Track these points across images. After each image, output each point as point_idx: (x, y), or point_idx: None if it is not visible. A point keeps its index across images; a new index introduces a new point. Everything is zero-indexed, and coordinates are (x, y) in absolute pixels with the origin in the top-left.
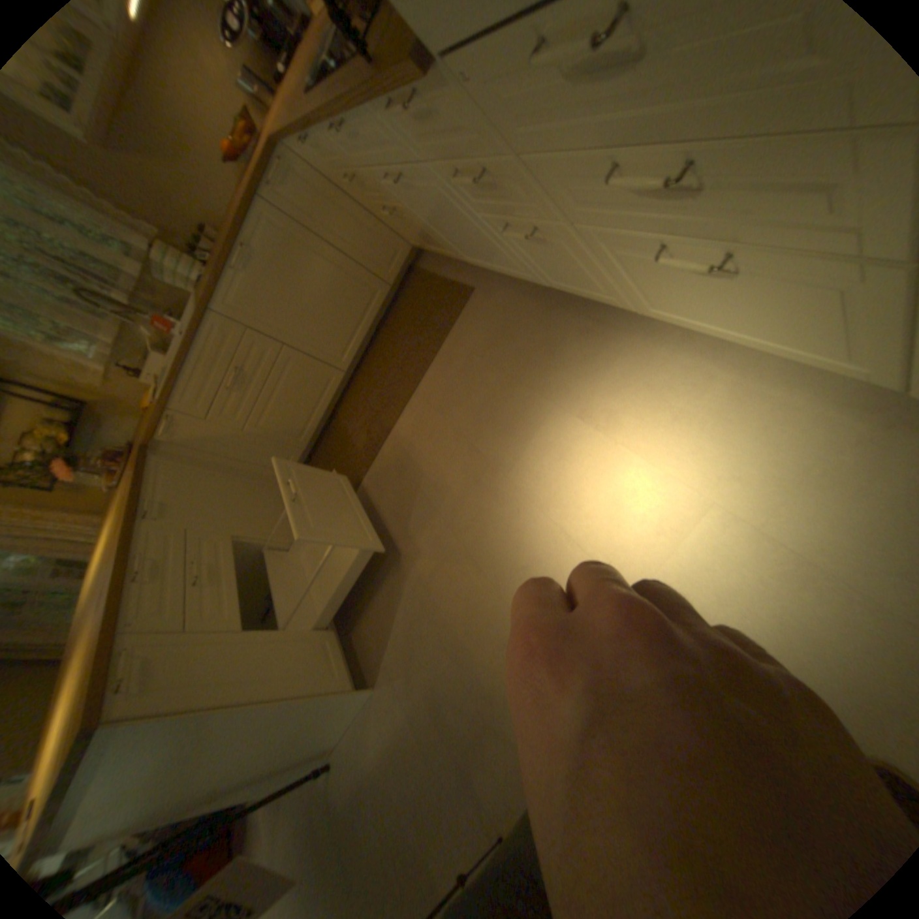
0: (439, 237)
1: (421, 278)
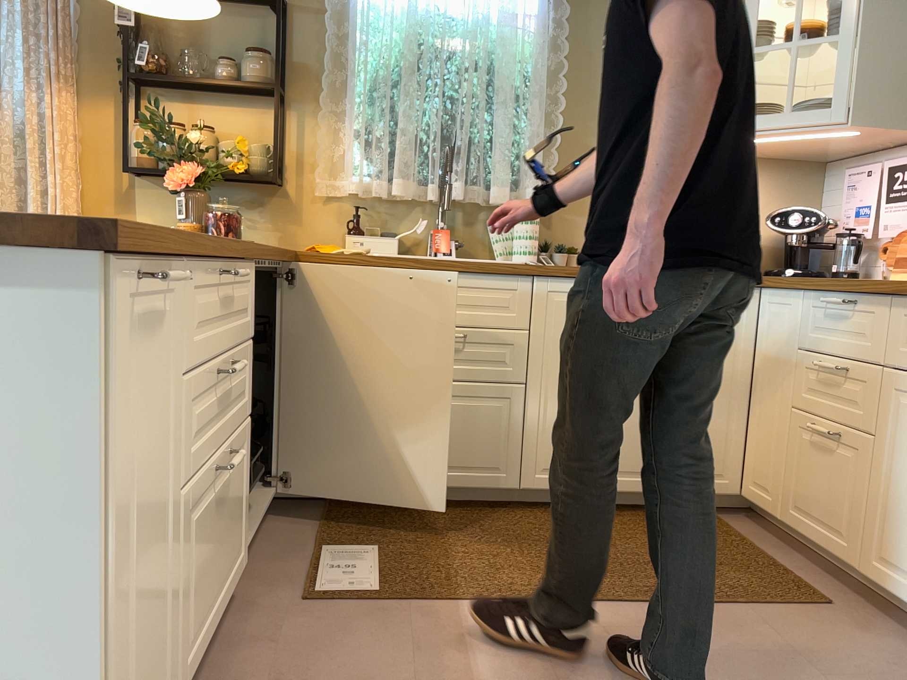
0: (863, 512)
1: (719, 528)
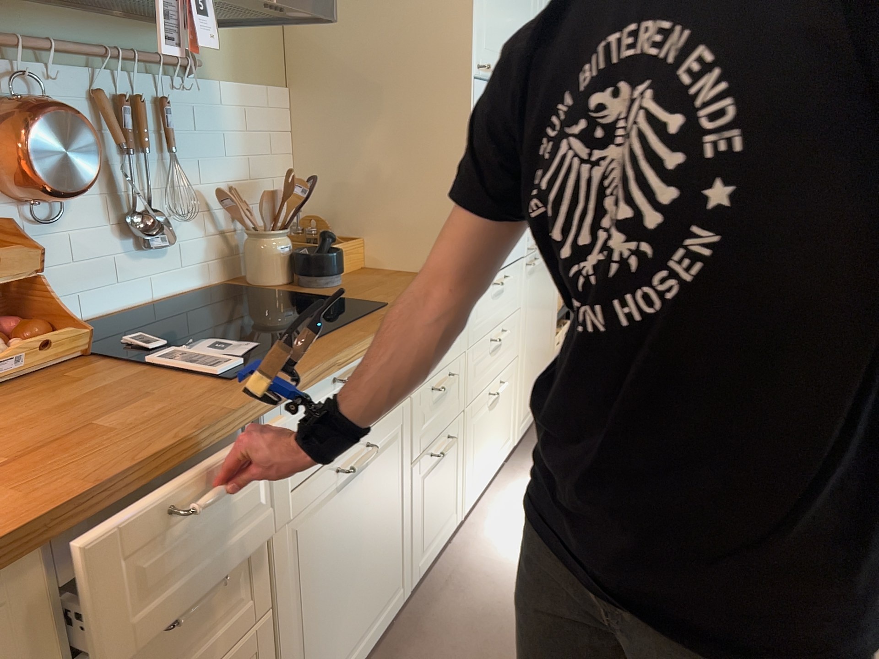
0: None
1: None
